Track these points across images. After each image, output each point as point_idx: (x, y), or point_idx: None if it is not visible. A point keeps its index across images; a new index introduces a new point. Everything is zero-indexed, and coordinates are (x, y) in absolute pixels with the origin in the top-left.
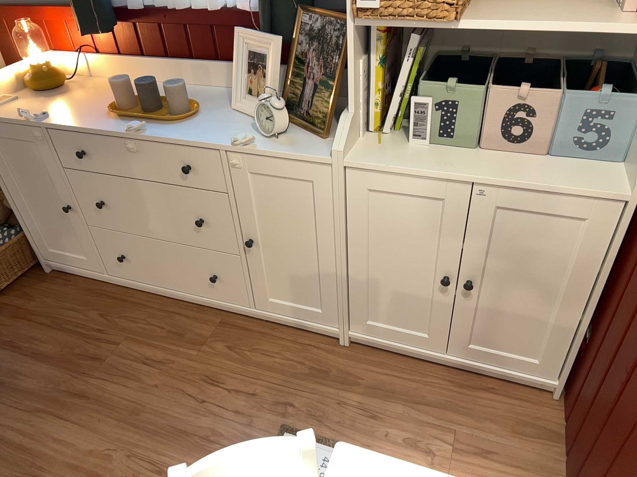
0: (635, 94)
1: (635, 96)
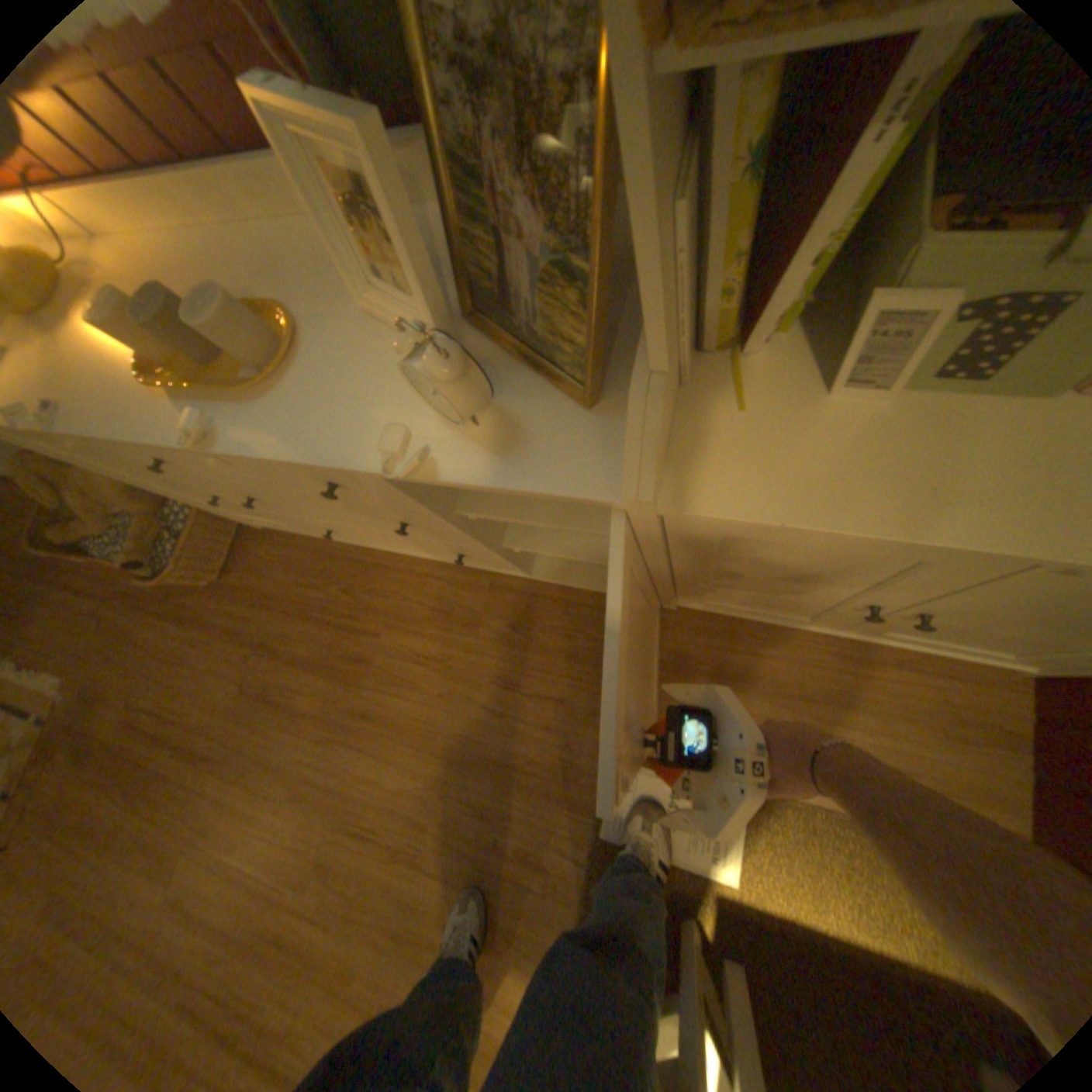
0: None
1: None
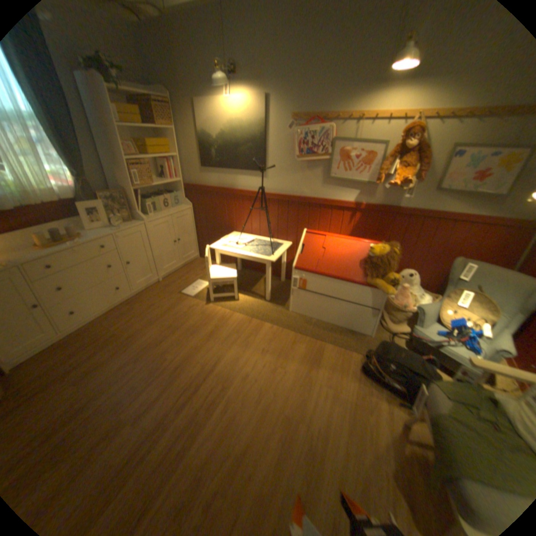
0: (177, 192)
1: (177, 192)
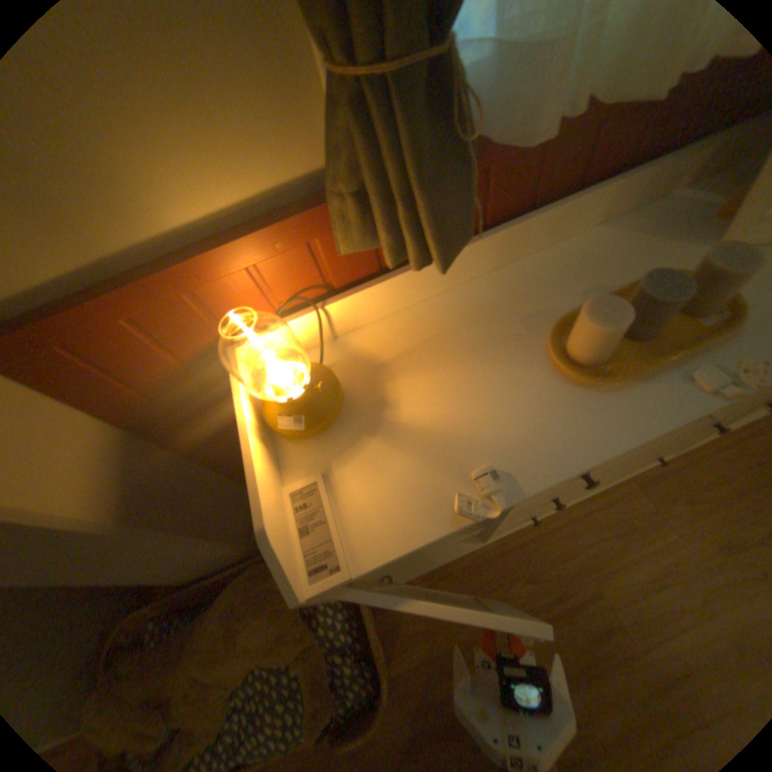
0: None
1: None
